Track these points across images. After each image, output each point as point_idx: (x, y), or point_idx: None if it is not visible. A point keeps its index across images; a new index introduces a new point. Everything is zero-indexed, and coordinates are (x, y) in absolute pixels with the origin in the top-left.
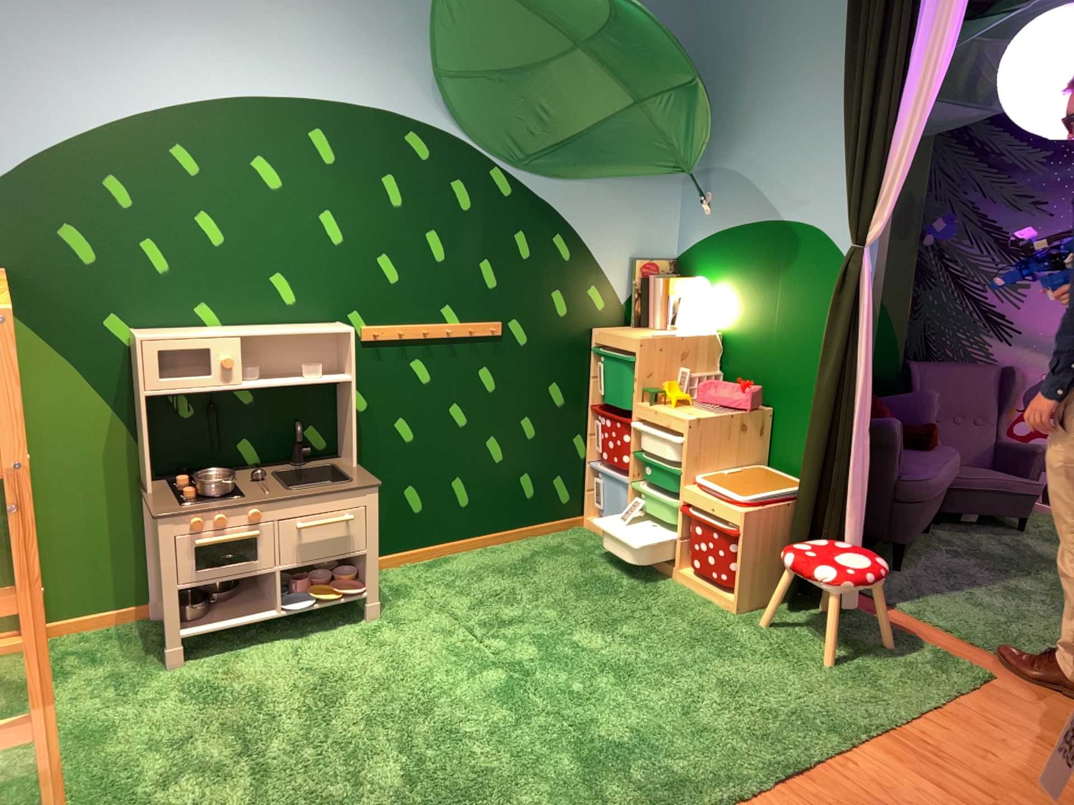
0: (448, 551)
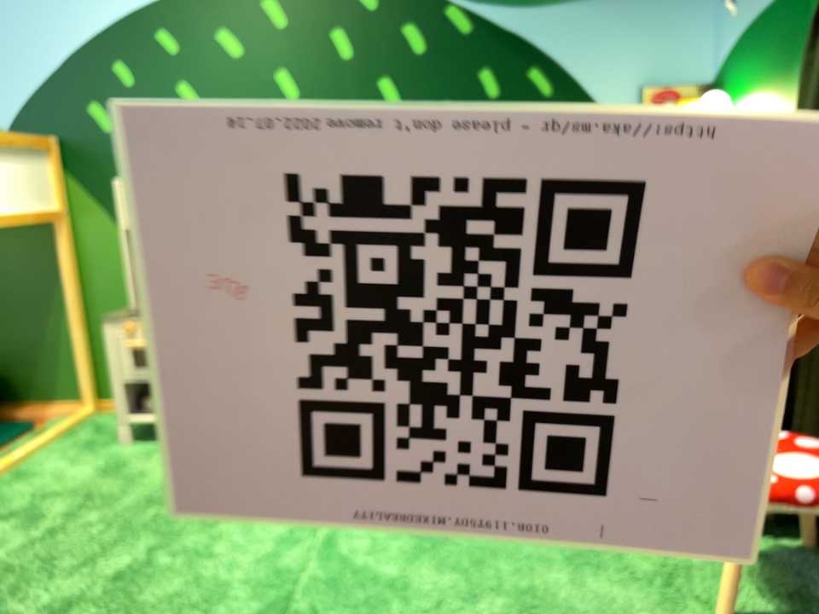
0: None
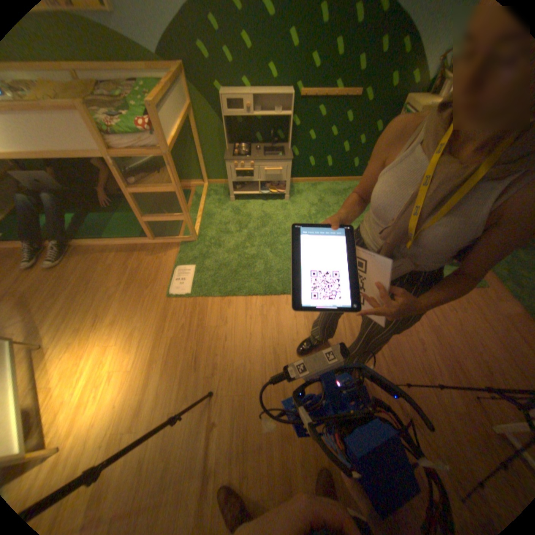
0: (320, 182)
